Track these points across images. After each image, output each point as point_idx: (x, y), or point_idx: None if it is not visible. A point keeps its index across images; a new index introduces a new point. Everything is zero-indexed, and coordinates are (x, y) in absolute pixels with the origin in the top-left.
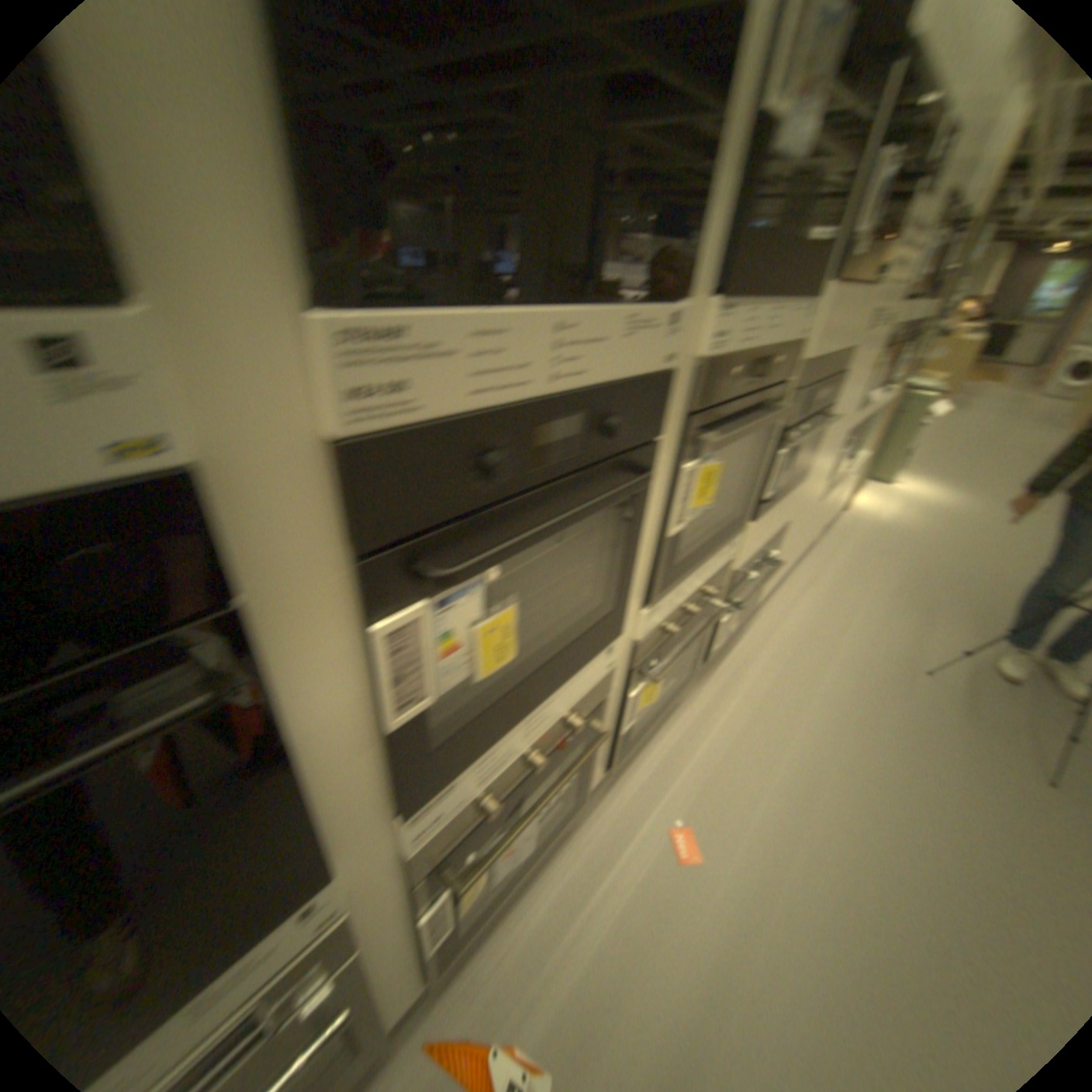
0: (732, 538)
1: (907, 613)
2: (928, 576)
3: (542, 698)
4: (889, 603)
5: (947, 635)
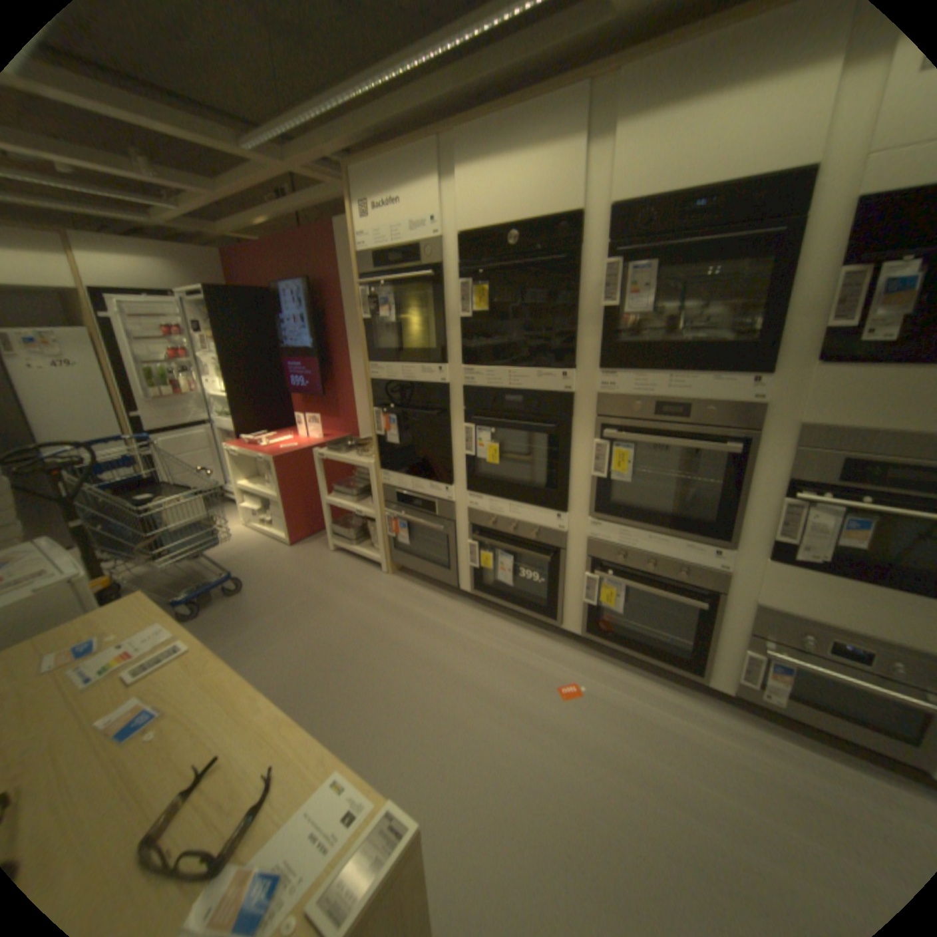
0: (721, 549)
1: None
2: None
3: (515, 501)
4: None
5: None
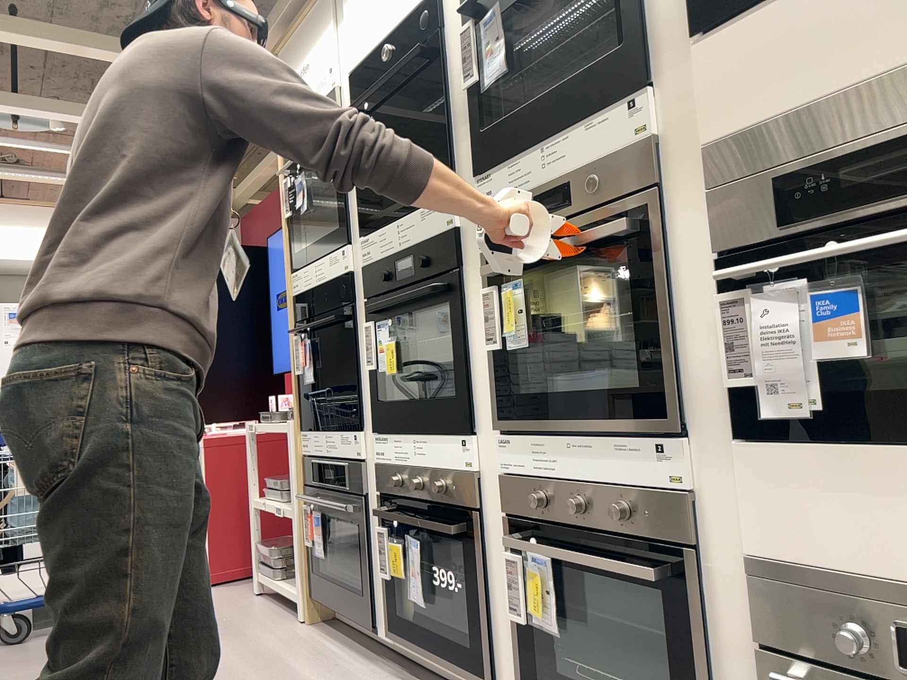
0: (664, 437)
1: None
2: None
3: (418, 431)
4: None
5: None
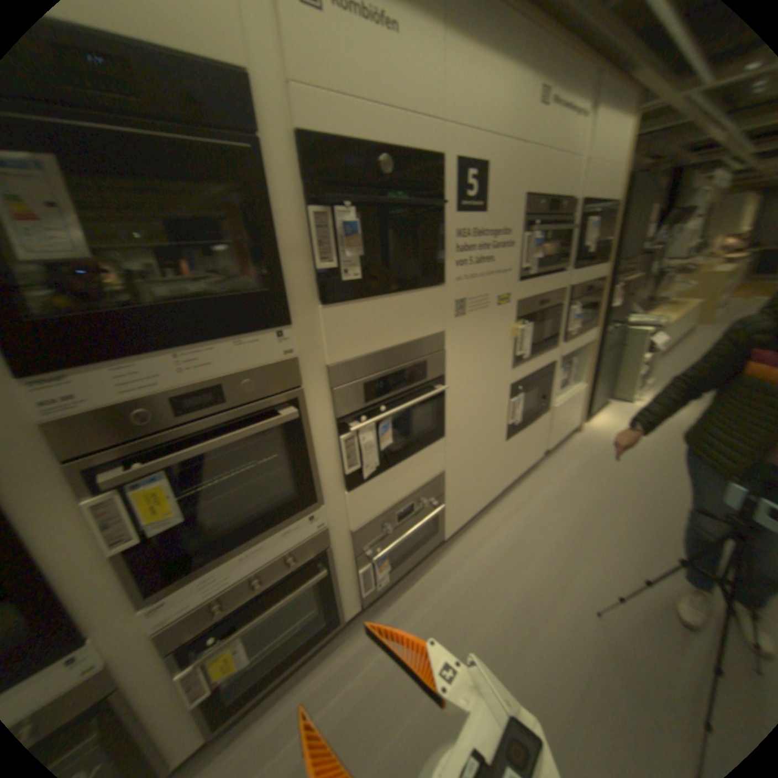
0: (307, 513)
1: (601, 538)
2: (637, 495)
3: None
4: (587, 527)
5: (635, 564)
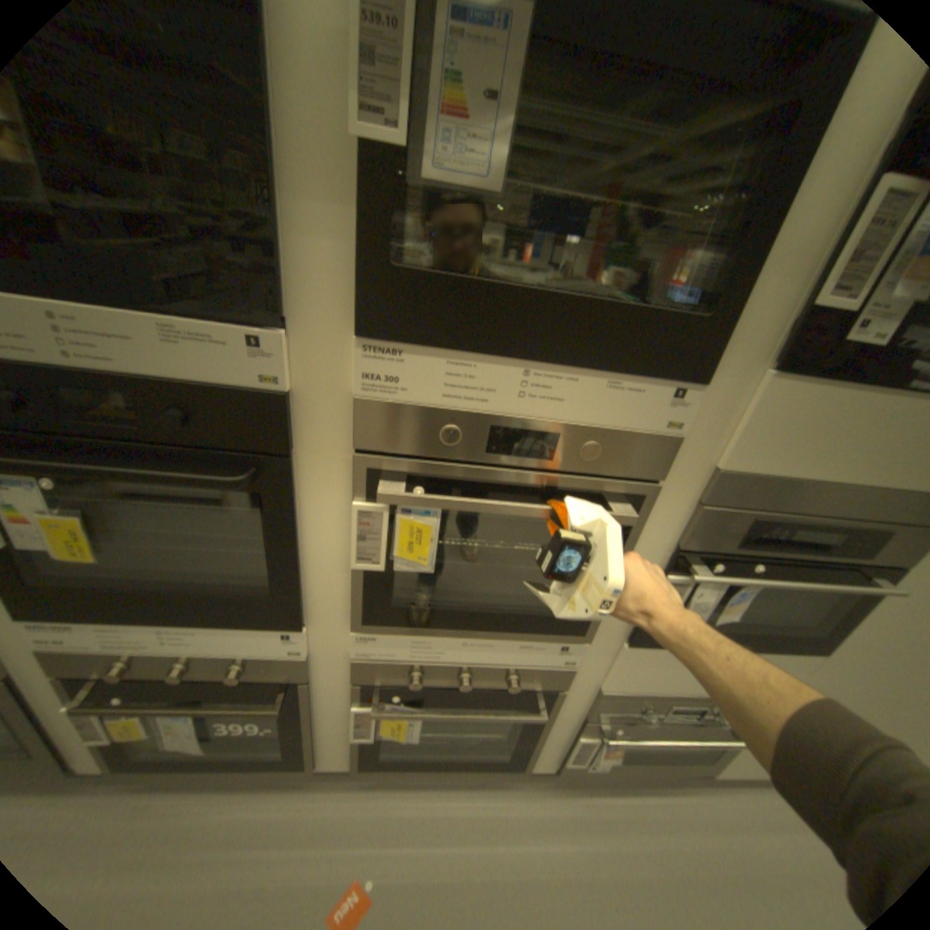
0: (567, 642)
1: None
2: None
3: (171, 624)
4: None
5: None
